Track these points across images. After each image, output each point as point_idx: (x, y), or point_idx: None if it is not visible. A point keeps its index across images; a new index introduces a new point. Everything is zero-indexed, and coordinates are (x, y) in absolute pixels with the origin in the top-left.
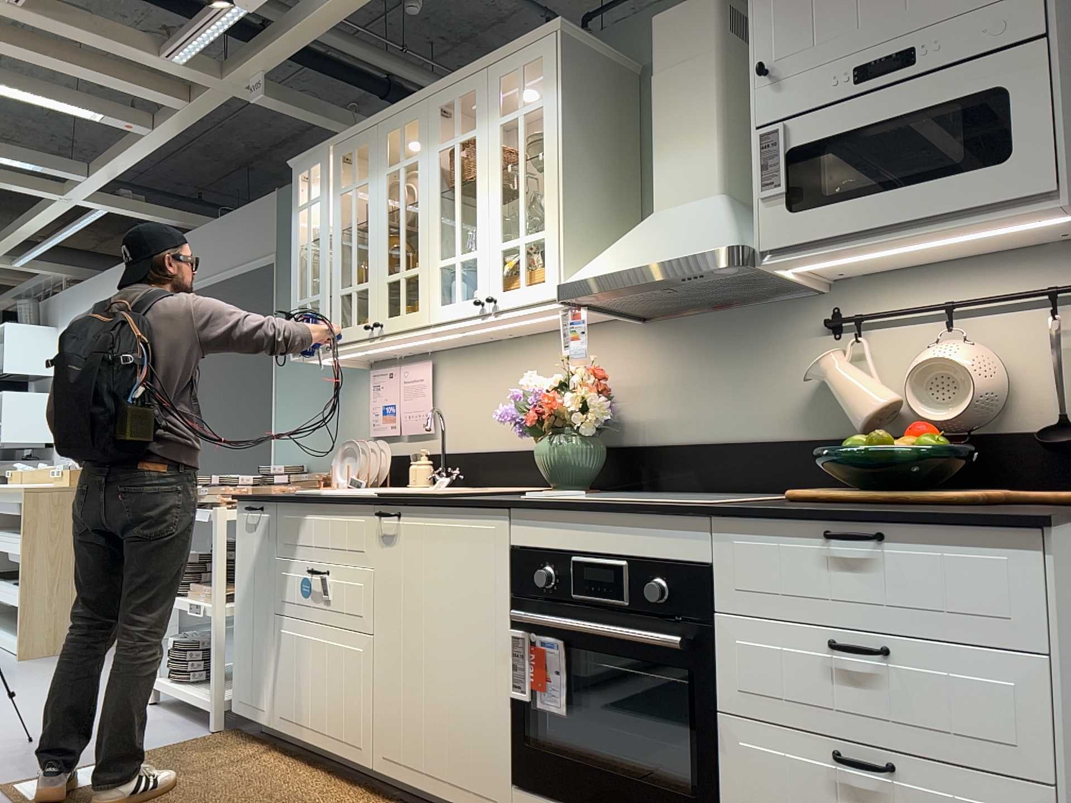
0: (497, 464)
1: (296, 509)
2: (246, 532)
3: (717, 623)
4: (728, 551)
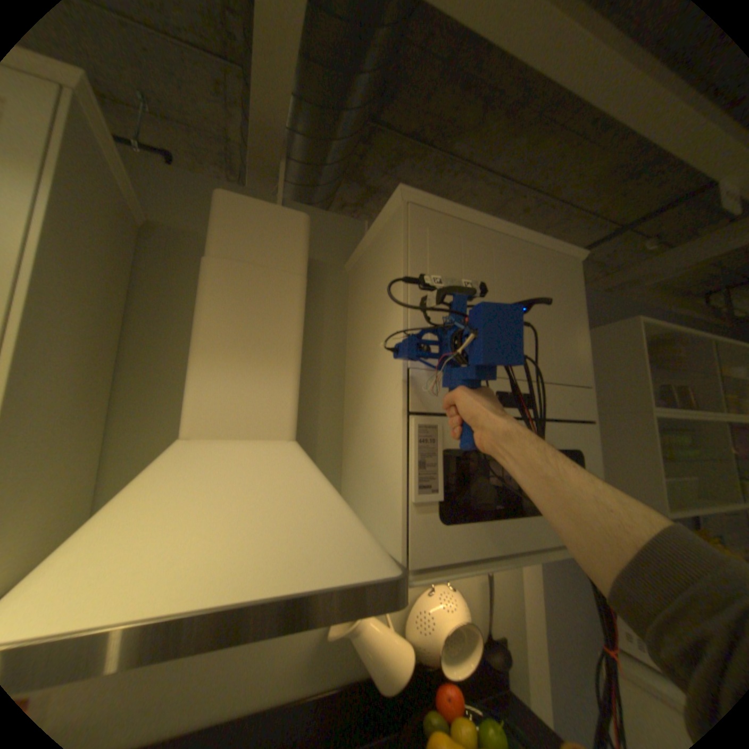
0: None
1: None
2: None
3: None
4: None
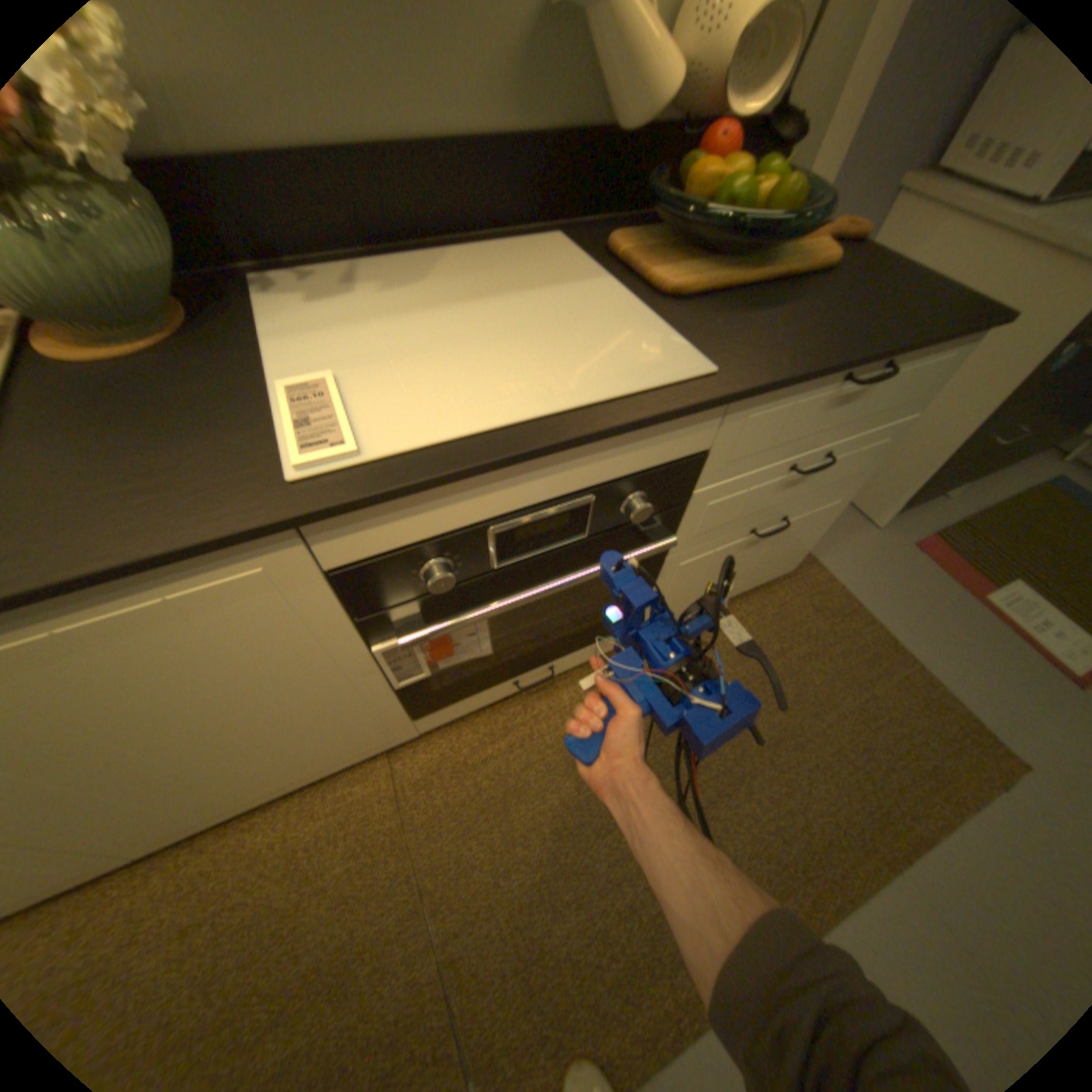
0: None
1: None
2: None
3: (690, 498)
4: (735, 427)
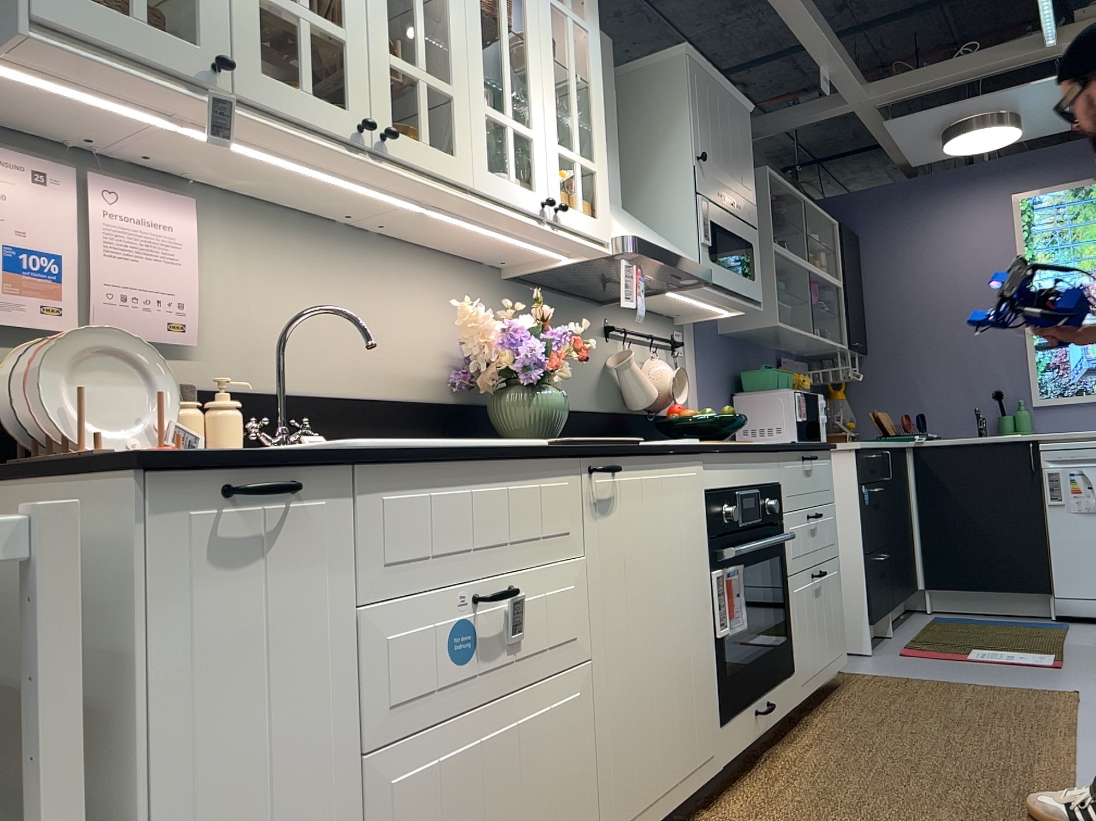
0: (343, 417)
1: (418, 477)
2: (209, 572)
3: (784, 520)
4: (785, 472)
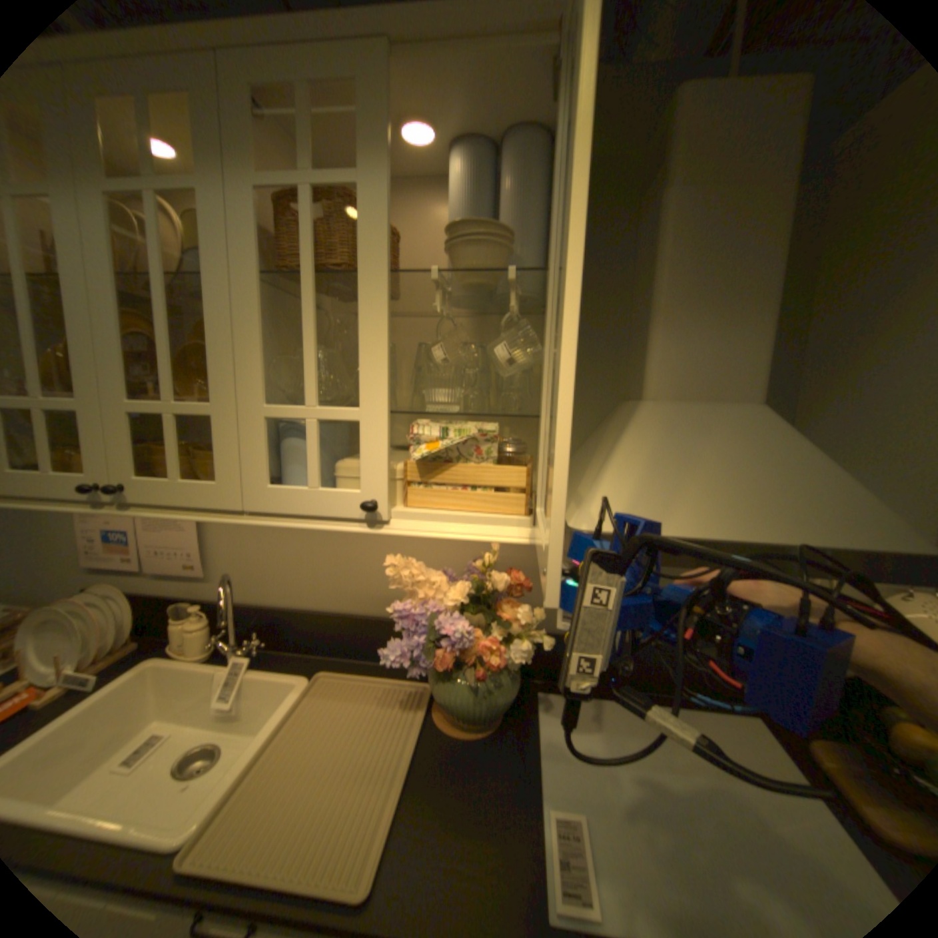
0: (318, 626)
1: None
2: None
3: None
4: None
